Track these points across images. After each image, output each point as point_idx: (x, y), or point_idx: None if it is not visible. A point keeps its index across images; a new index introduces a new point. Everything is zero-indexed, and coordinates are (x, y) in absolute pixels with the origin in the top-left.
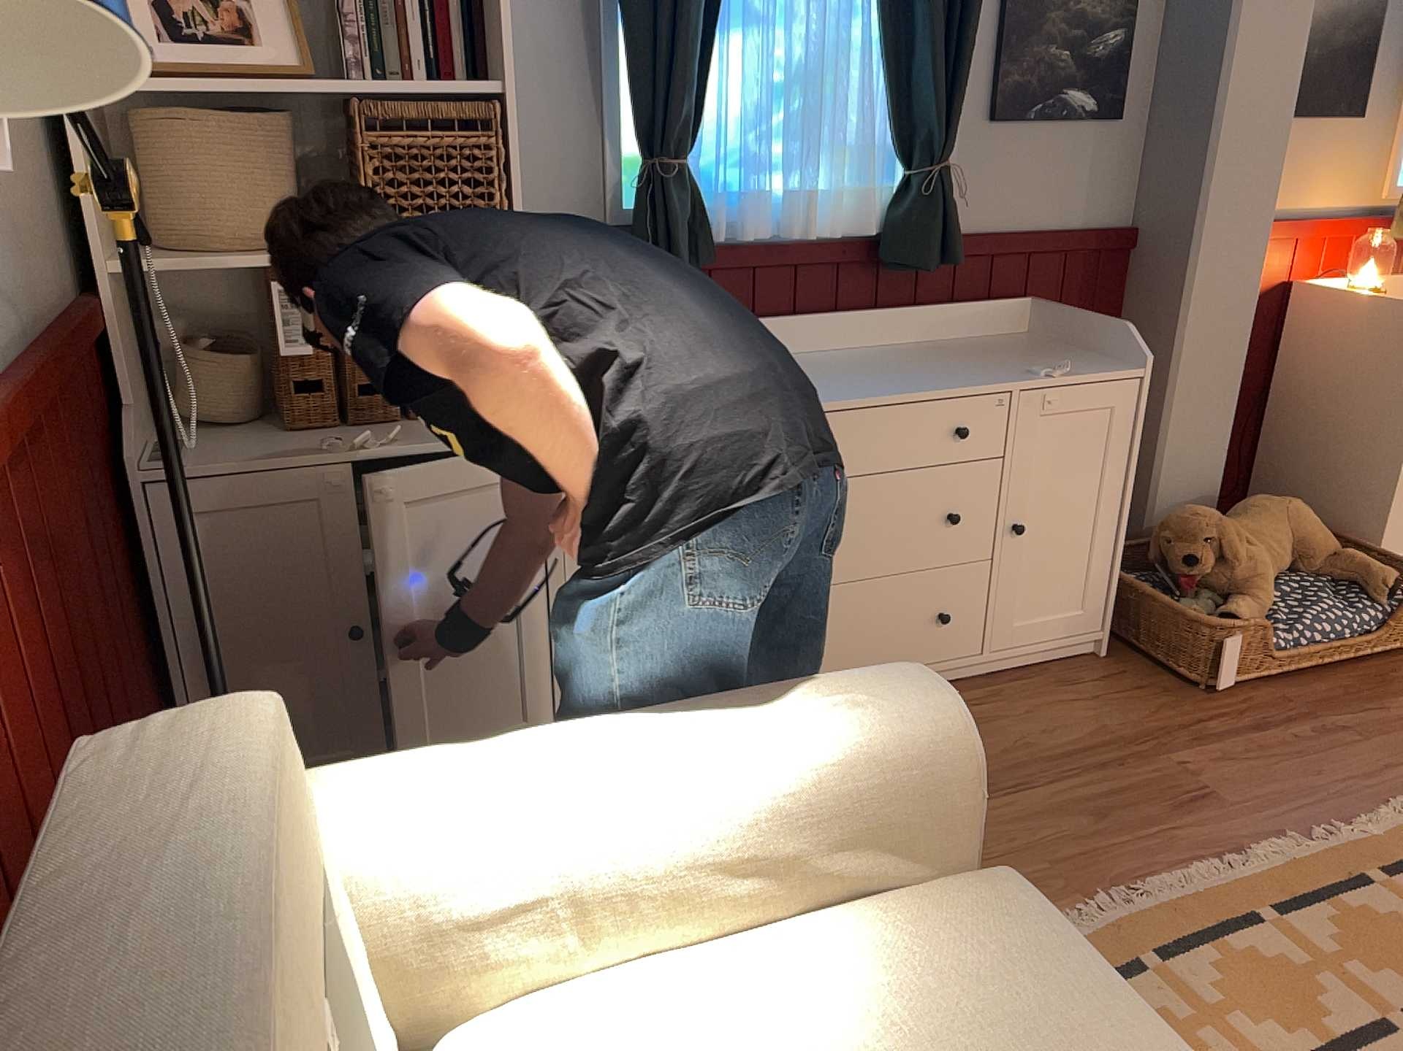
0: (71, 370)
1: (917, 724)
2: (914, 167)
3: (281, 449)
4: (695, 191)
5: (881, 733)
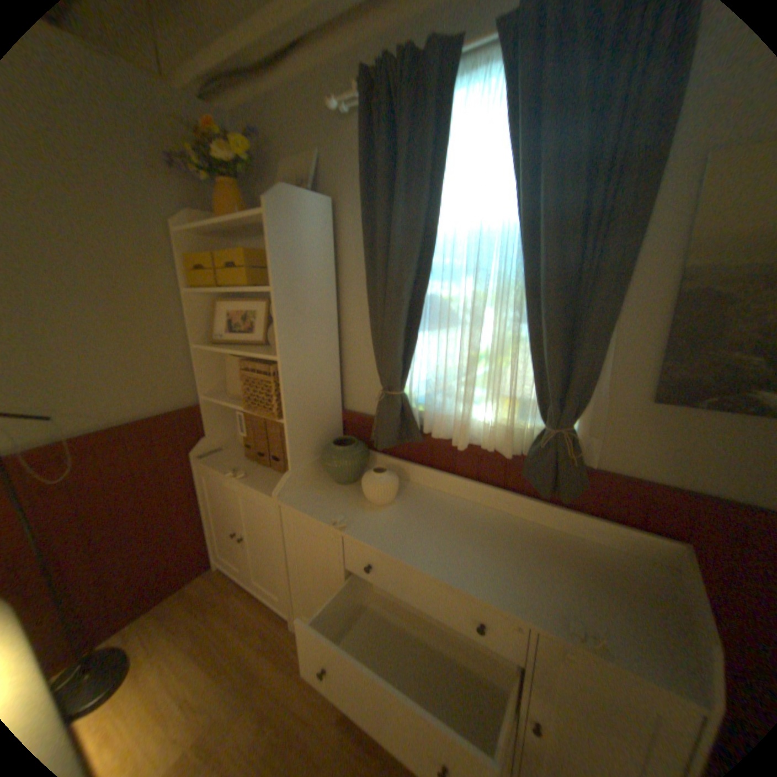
0: (139, 432)
1: None
2: (548, 424)
3: (226, 465)
4: (406, 407)
5: None
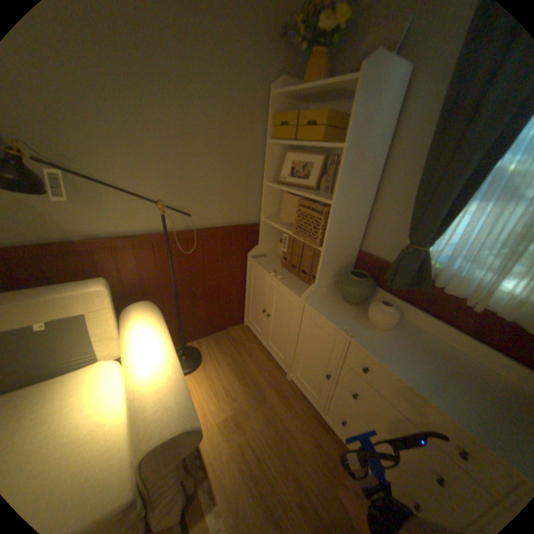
0: (226, 234)
1: (147, 434)
2: None
3: (269, 267)
4: (428, 262)
5: (144, 422)
